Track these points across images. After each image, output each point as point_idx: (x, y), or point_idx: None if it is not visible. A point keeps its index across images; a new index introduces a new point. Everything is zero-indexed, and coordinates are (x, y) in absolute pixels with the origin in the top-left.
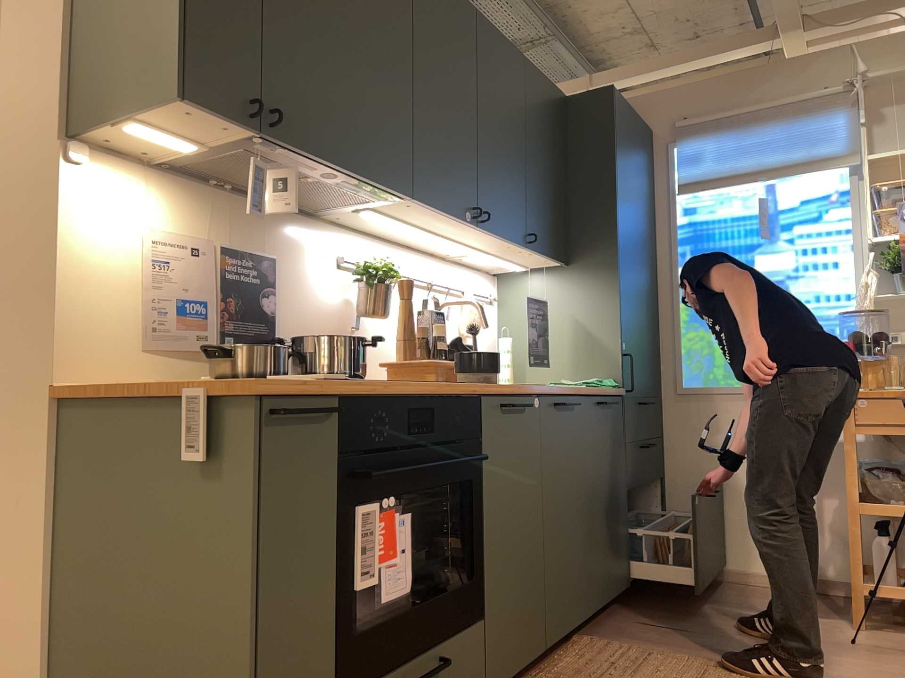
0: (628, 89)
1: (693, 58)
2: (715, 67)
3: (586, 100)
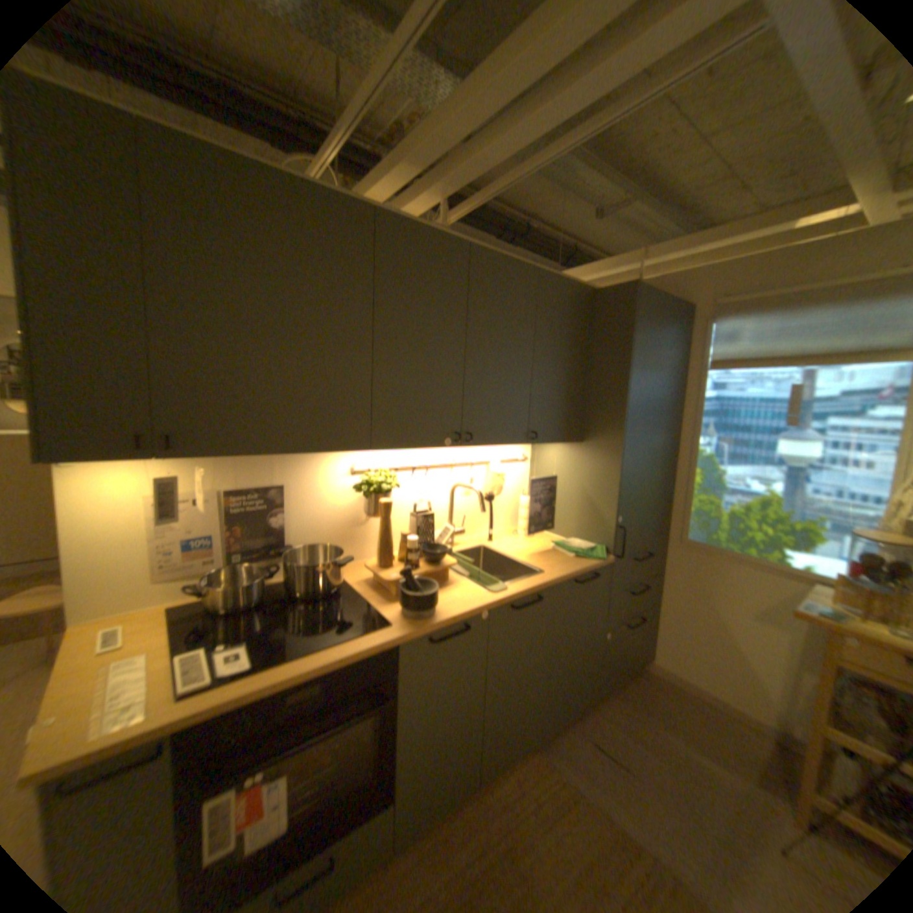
0: (681, 257)
1: (750, 226)
2: (776, 233)
3: (612, 293)
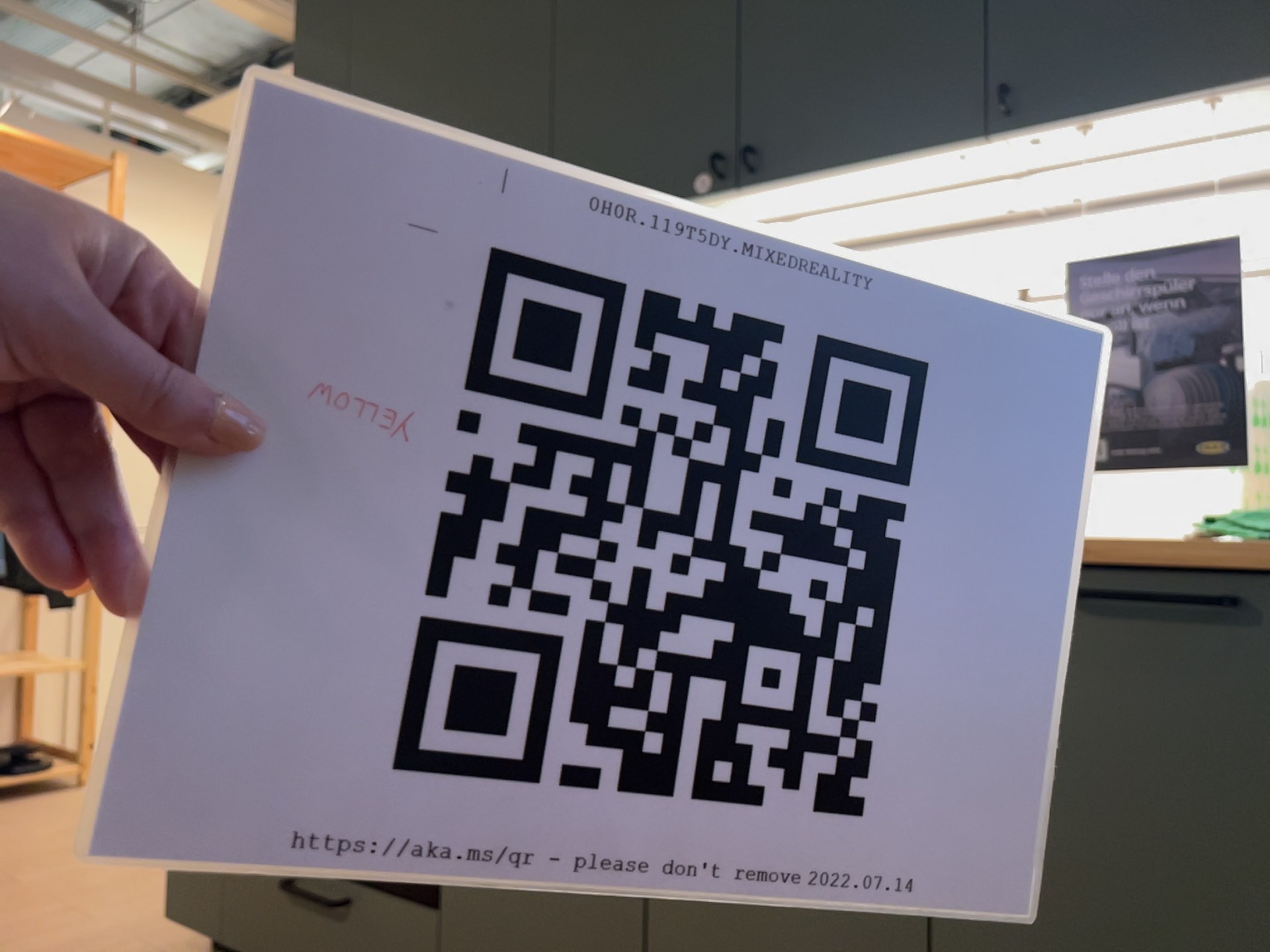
0: None
1: None
2: None
3: None
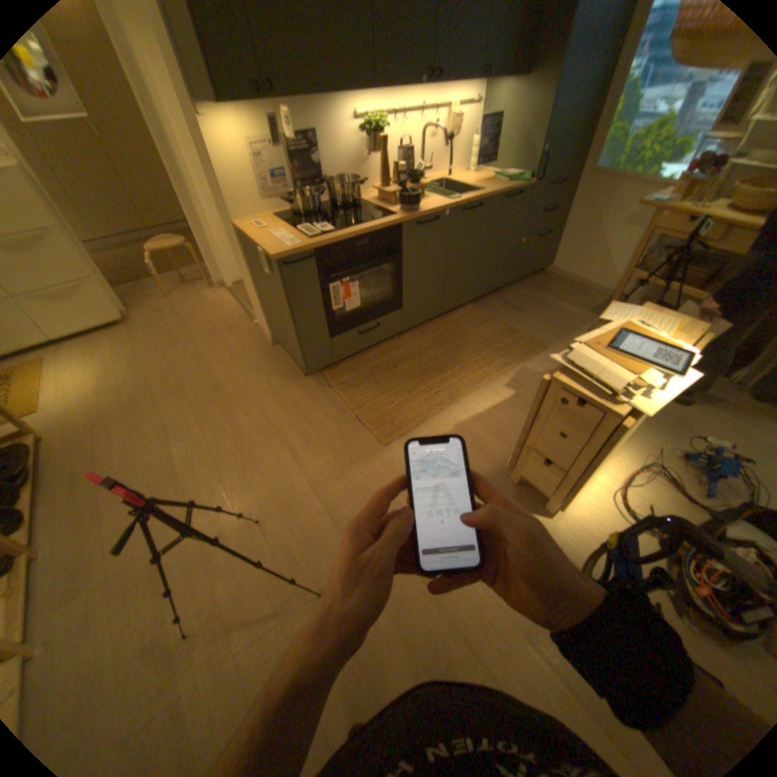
0: None
1: None
2: None
3: None
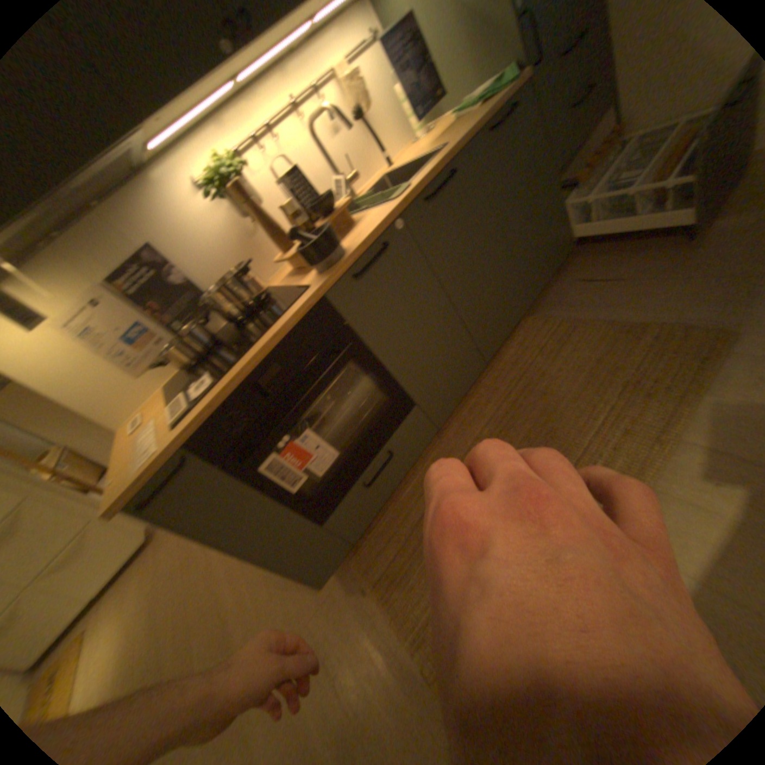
0: None
1: None
2: None
3: None
